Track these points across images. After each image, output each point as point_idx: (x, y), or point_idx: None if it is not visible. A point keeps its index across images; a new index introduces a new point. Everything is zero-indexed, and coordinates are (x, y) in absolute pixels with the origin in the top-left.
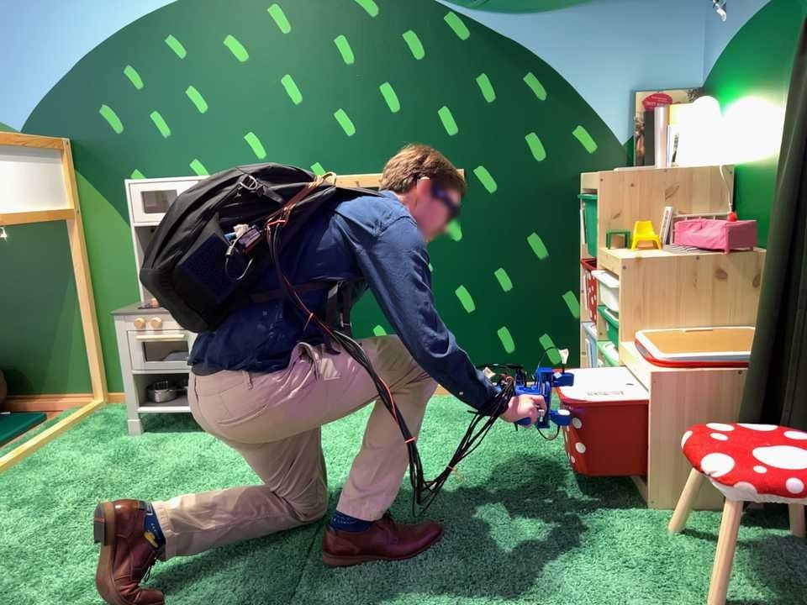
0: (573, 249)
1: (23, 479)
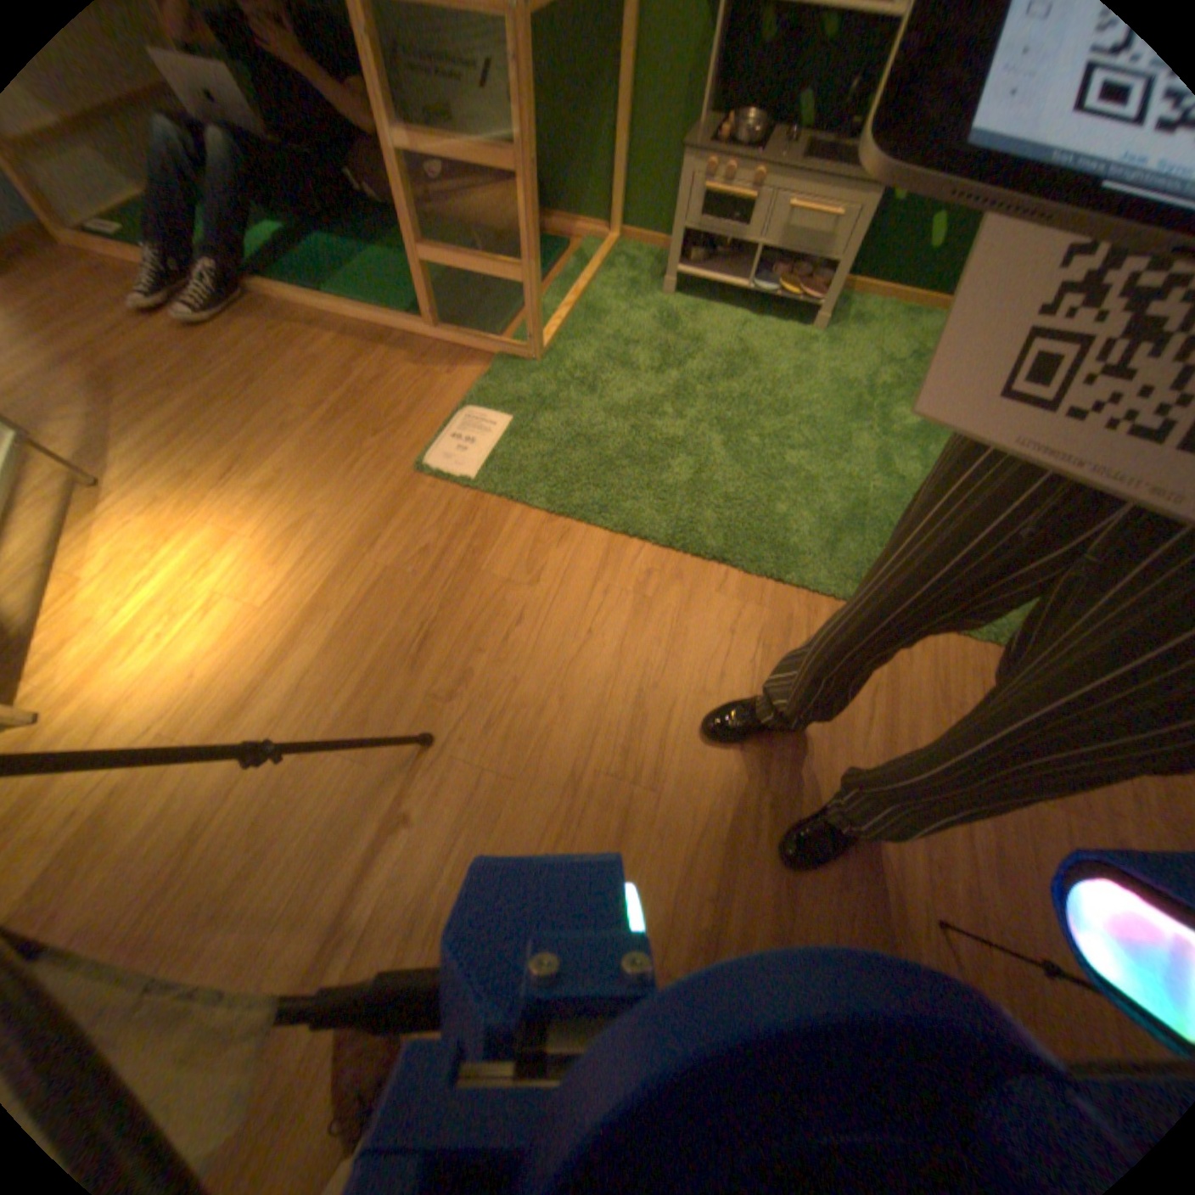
0: None
1: (594, 325)
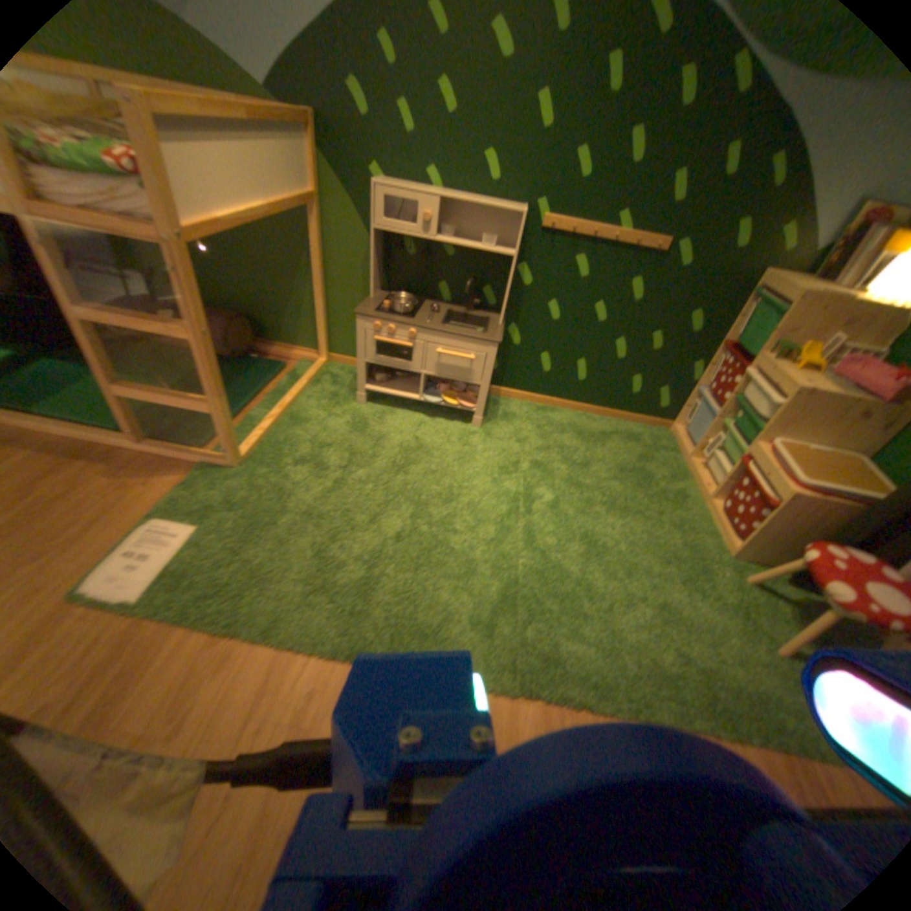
0: (725, 330)
1: (297, 431)
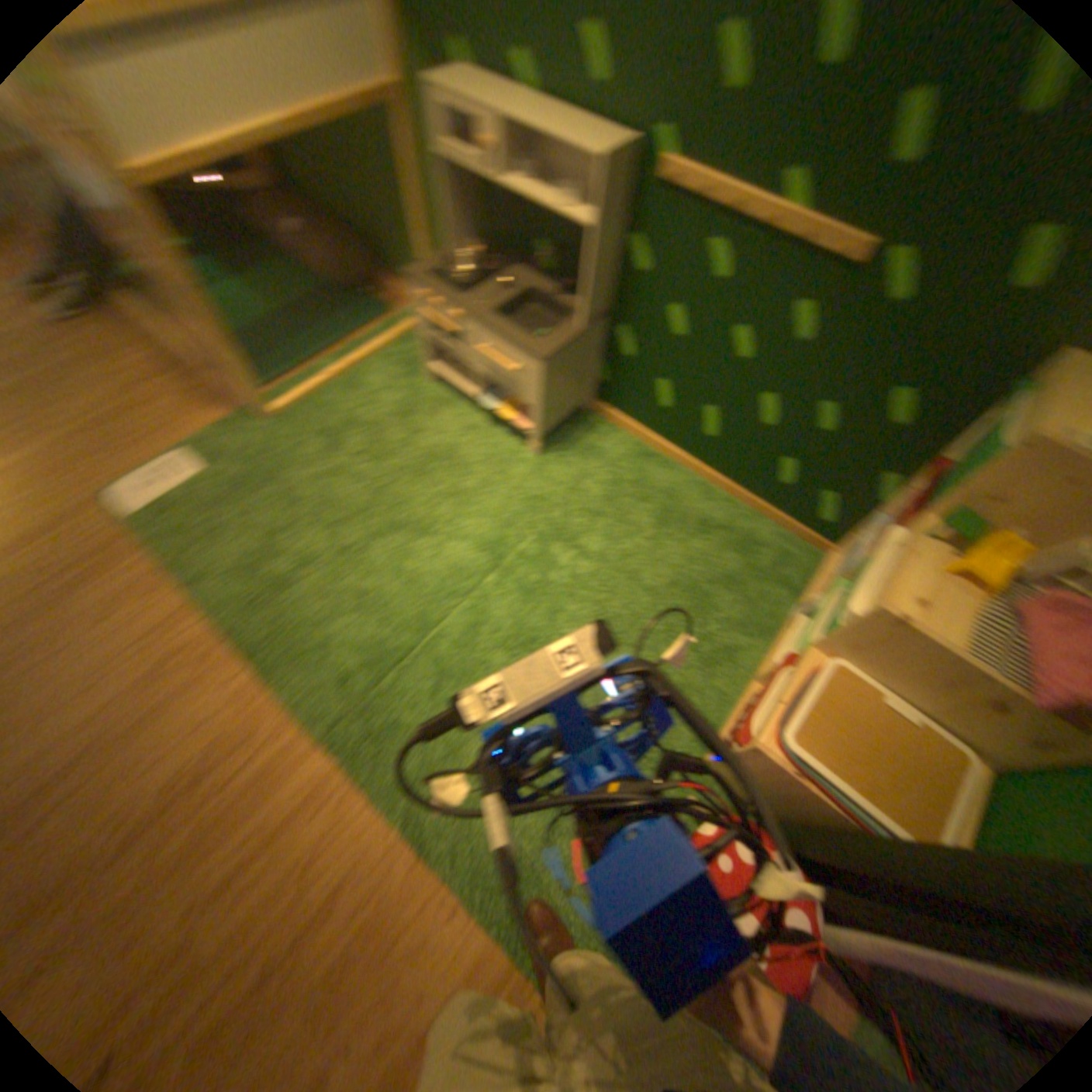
0: (953, 449)
1: (339, 402)
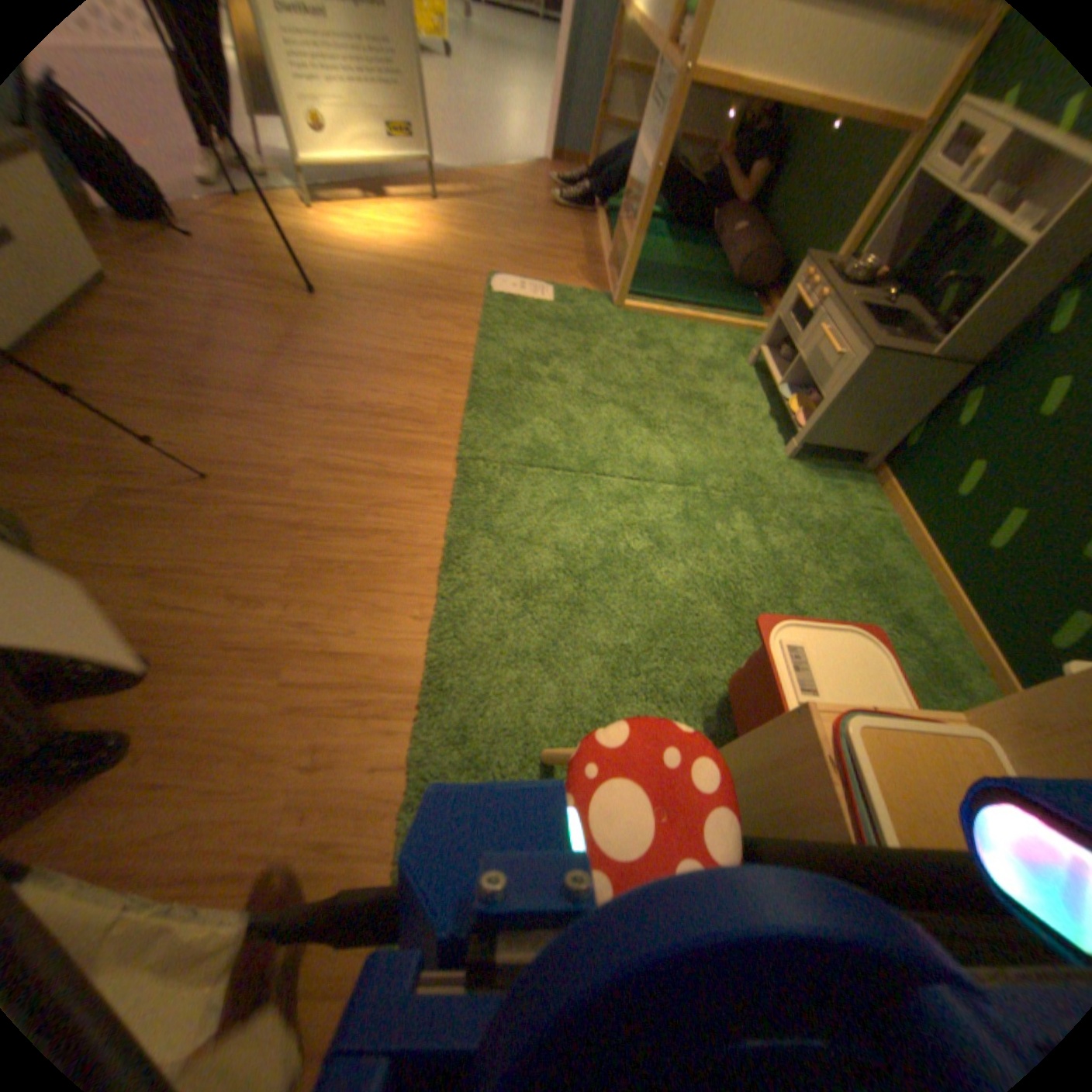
0: None
1: (674, 333)
